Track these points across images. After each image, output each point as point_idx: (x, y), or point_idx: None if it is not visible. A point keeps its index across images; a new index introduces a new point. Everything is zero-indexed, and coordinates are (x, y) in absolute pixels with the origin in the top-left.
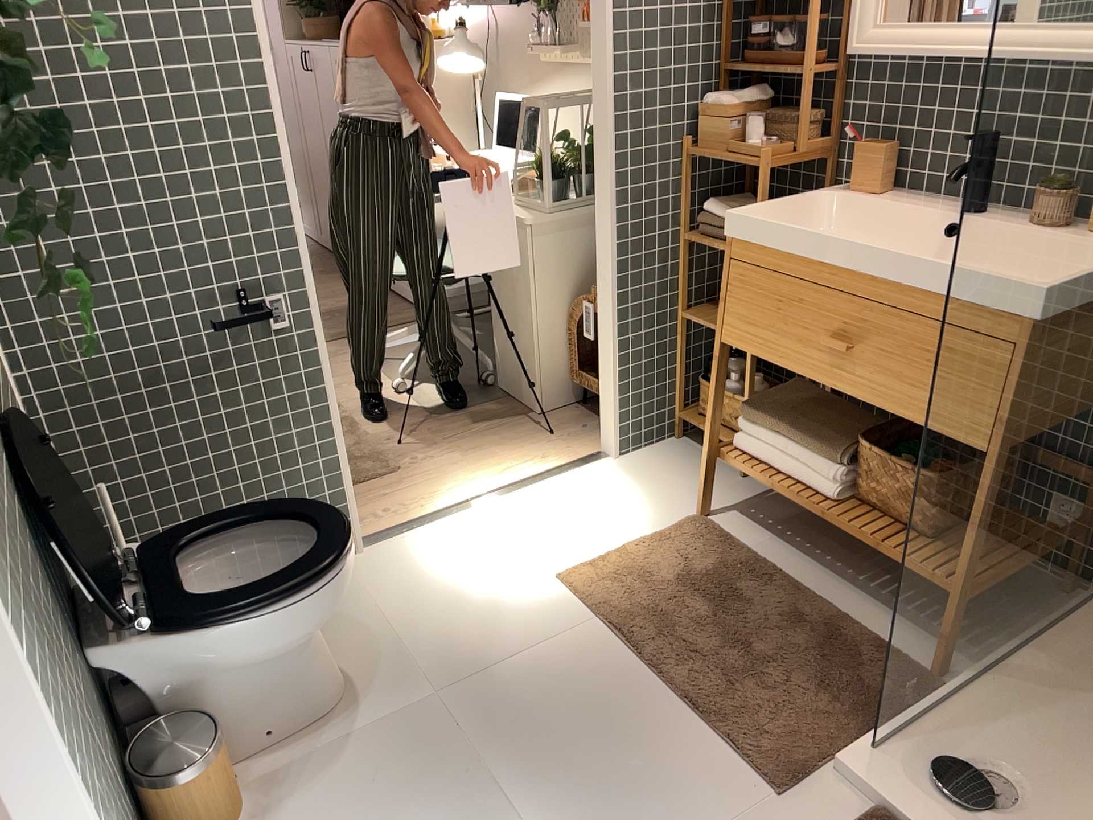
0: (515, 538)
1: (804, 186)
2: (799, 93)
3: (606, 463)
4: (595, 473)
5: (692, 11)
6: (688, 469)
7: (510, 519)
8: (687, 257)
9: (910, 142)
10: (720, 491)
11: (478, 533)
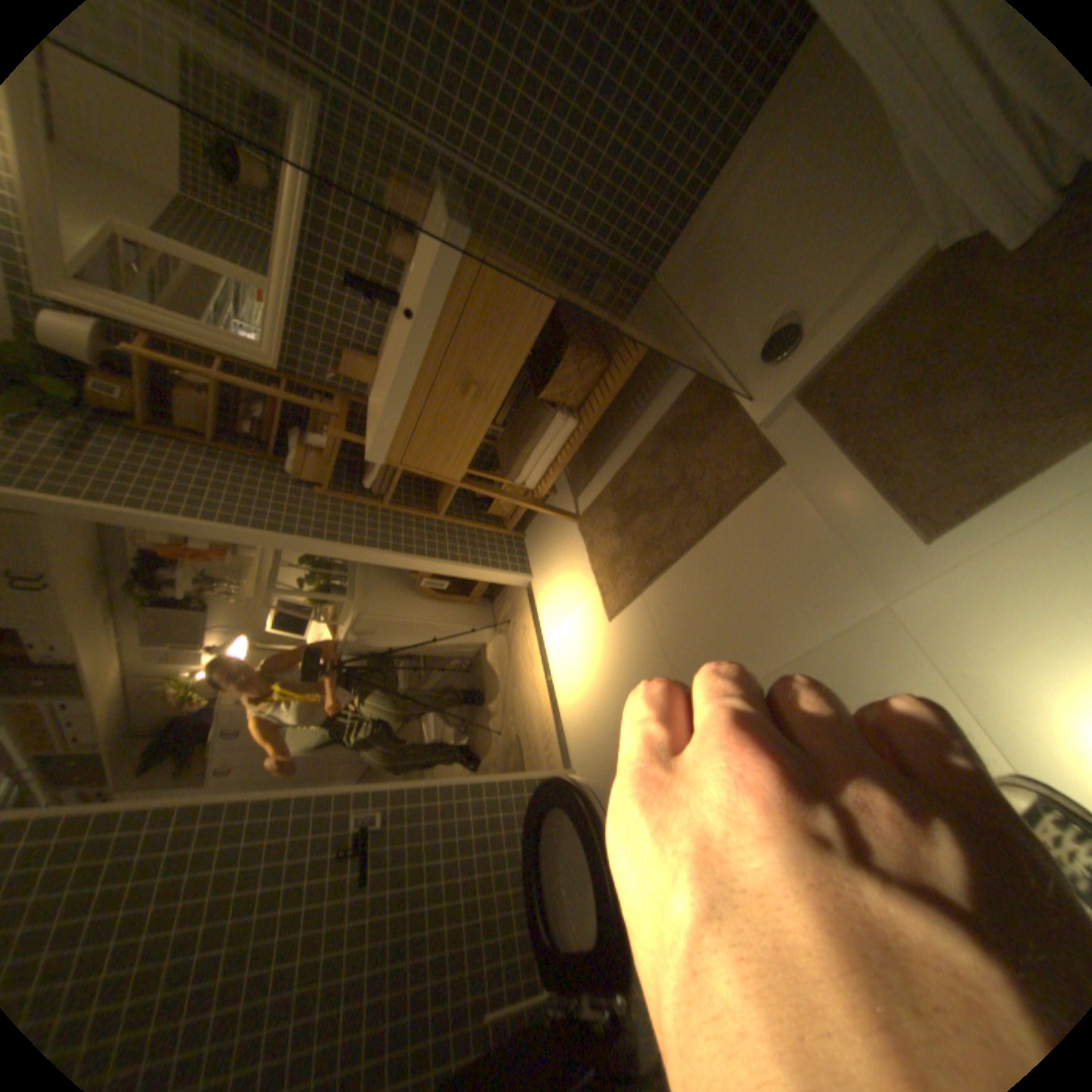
0: (577, 650)
1: (361, 416)
2: (297, 411)
3: (533, 583)
4: (538, 591)
5: (213, 467)
6: (544, 528)
7: (563, 653)
8: (398, 506)
9: (343, 338)
10: (561, 508)
11: (570, 677)
